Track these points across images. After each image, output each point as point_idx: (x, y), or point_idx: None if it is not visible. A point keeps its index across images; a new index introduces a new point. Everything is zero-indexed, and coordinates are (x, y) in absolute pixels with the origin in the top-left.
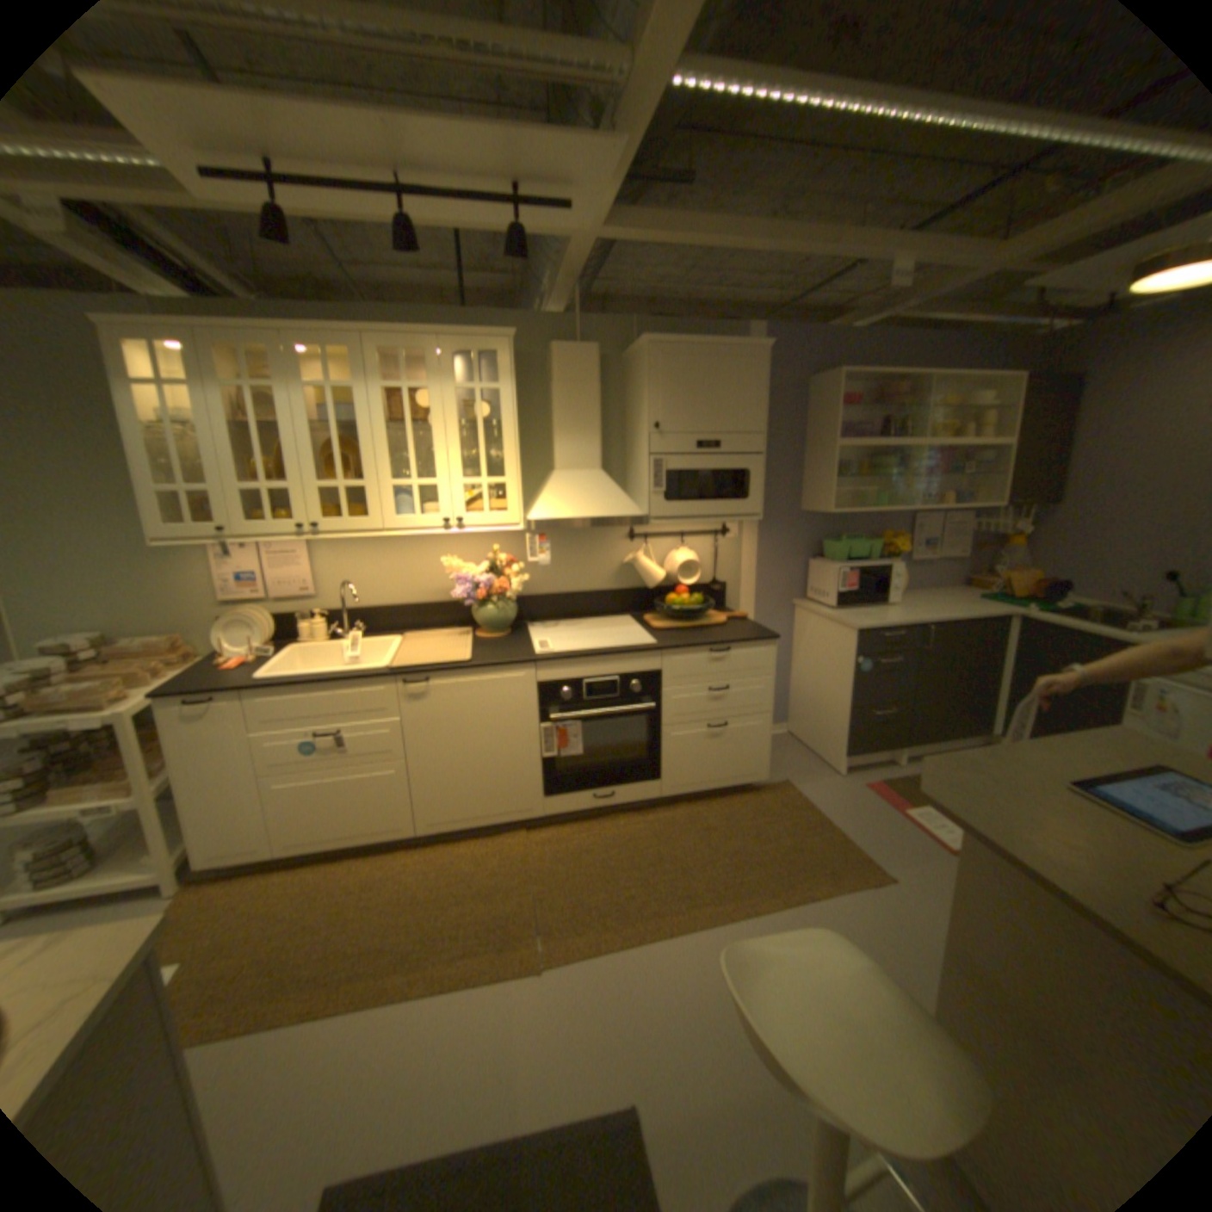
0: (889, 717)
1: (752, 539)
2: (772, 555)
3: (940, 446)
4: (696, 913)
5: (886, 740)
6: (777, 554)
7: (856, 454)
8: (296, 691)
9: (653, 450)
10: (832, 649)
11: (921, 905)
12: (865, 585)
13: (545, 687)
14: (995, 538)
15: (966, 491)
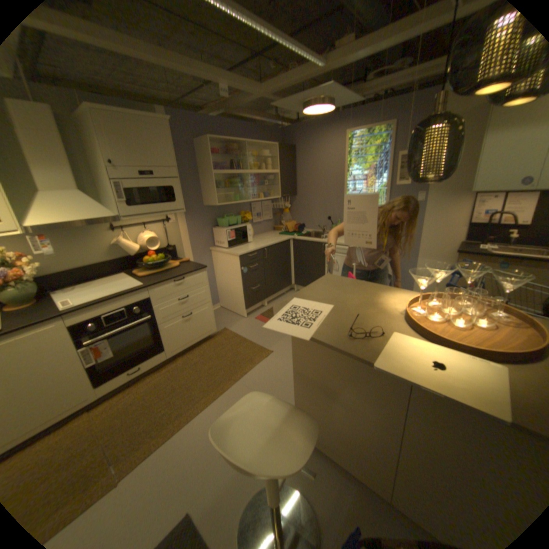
0: (257, 288)
1: (183, 221)
2: (195, 228)
3: (254, 173)
4: (197, 405)
5: (258, 298)
6: (197, 227)
7: (222, 177)
8: None
9: (112, 176)
10: (230, 266)
11: (281, 356)
12: (238, 236)
13: (73, 328)
14: (279, 210)
15: (266, 192)
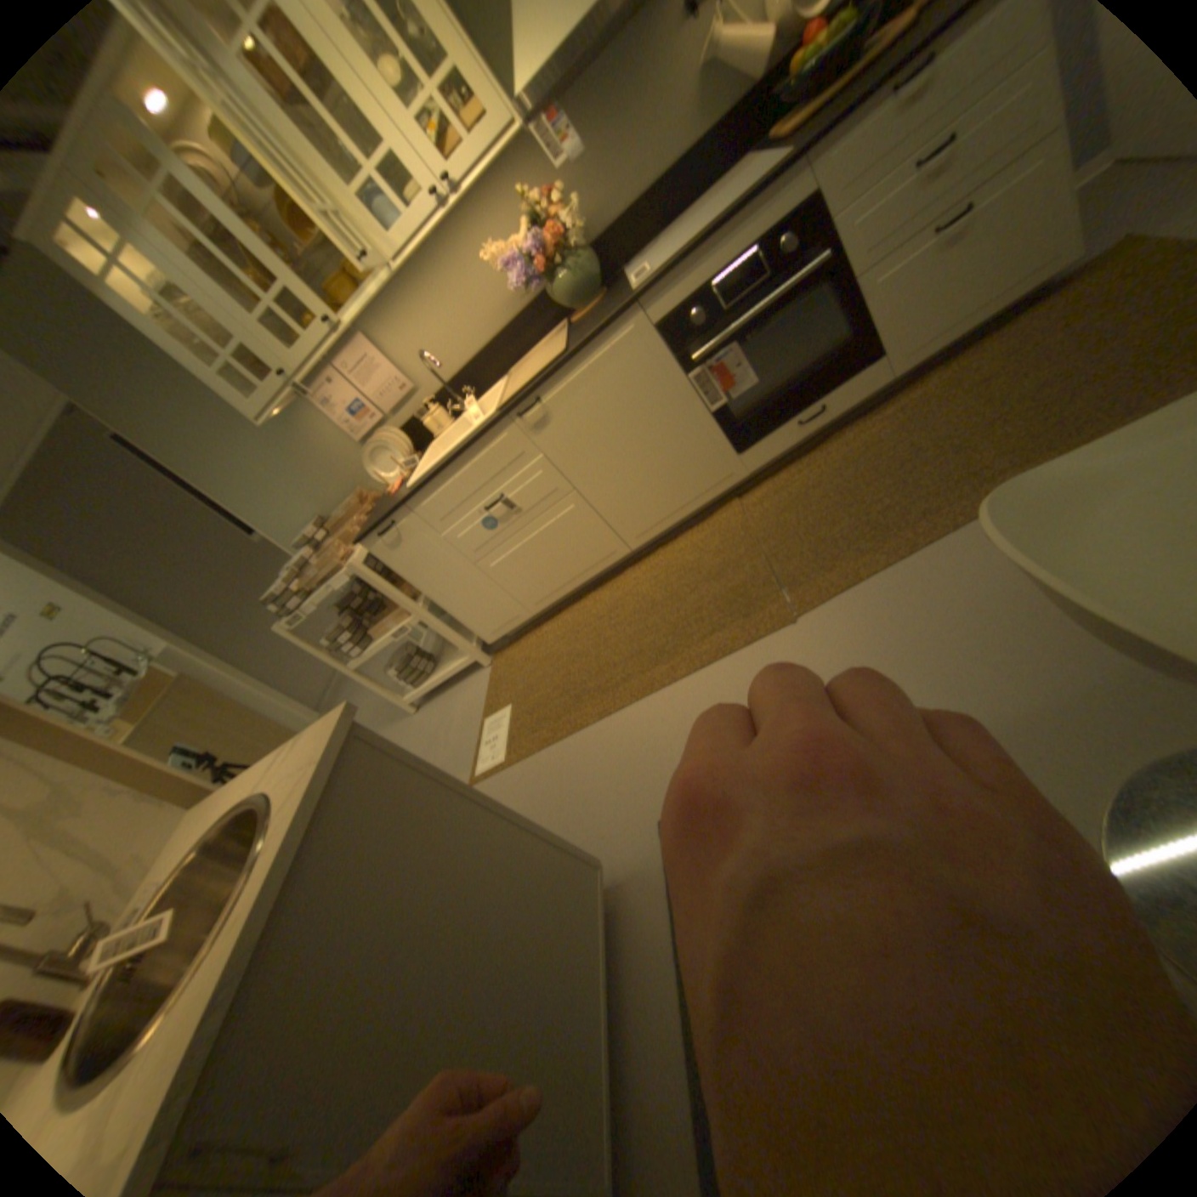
0: None
1: None
2: None
3: None
4: (992, 484)
5: None
6: None
7: None
8: (443, 477)
9: None
10: None
11: None
12: None
13: (667, 323)
14: None
15: None
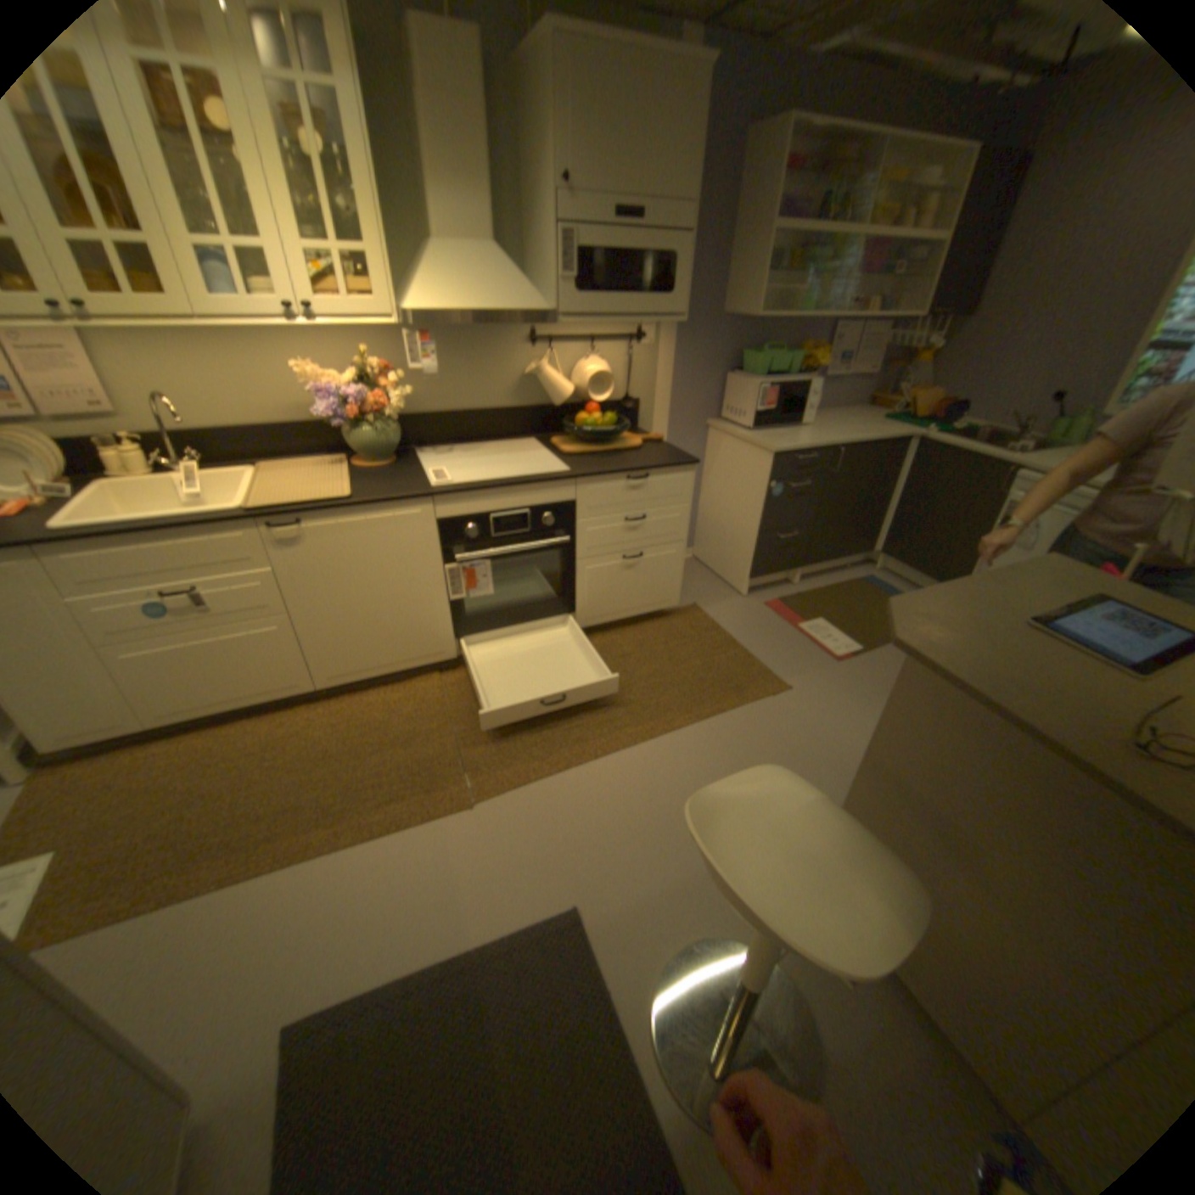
0: (791, 539)
1: (669, 347)
2: (690, 367)
3: (875, 237)
4: (618, 734)
5: (785, 562)
6: (695, 366)
7: (787, 243)
8: (120, 543)
9: (562, 216)
10: (745, 473)
11: (811, 706)
12: (783, 403)
13: (446, 525)
14: (904, 353)
15: (890, 297)
